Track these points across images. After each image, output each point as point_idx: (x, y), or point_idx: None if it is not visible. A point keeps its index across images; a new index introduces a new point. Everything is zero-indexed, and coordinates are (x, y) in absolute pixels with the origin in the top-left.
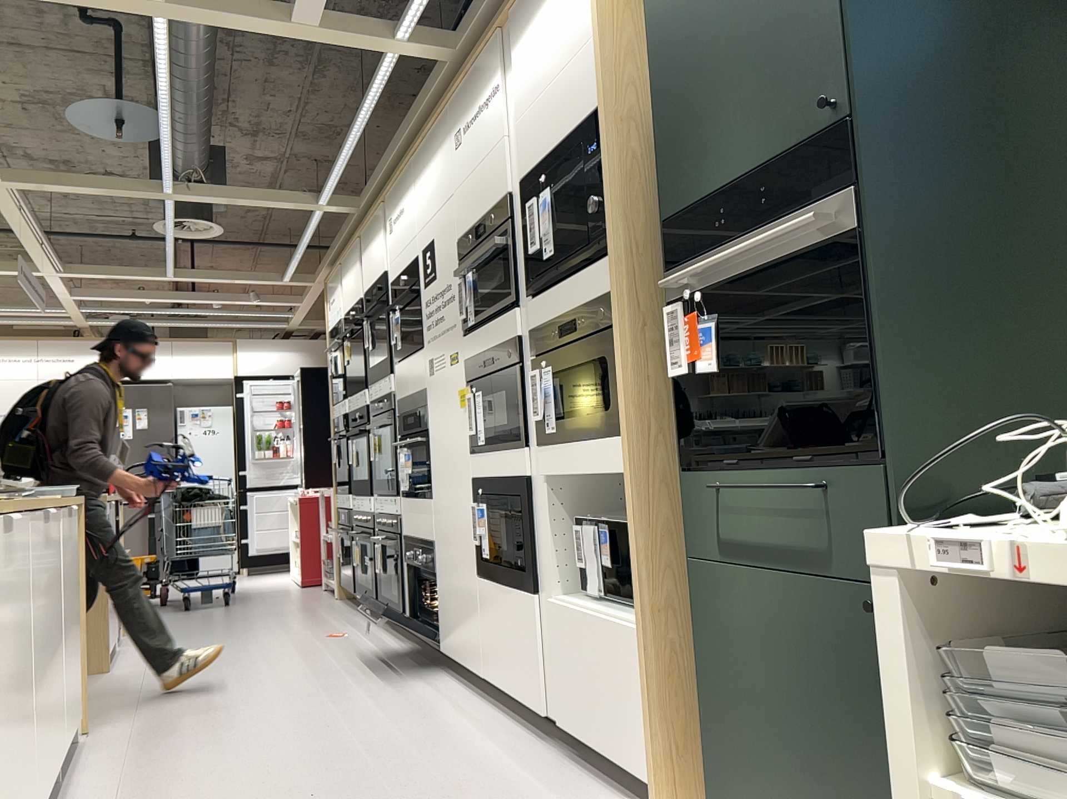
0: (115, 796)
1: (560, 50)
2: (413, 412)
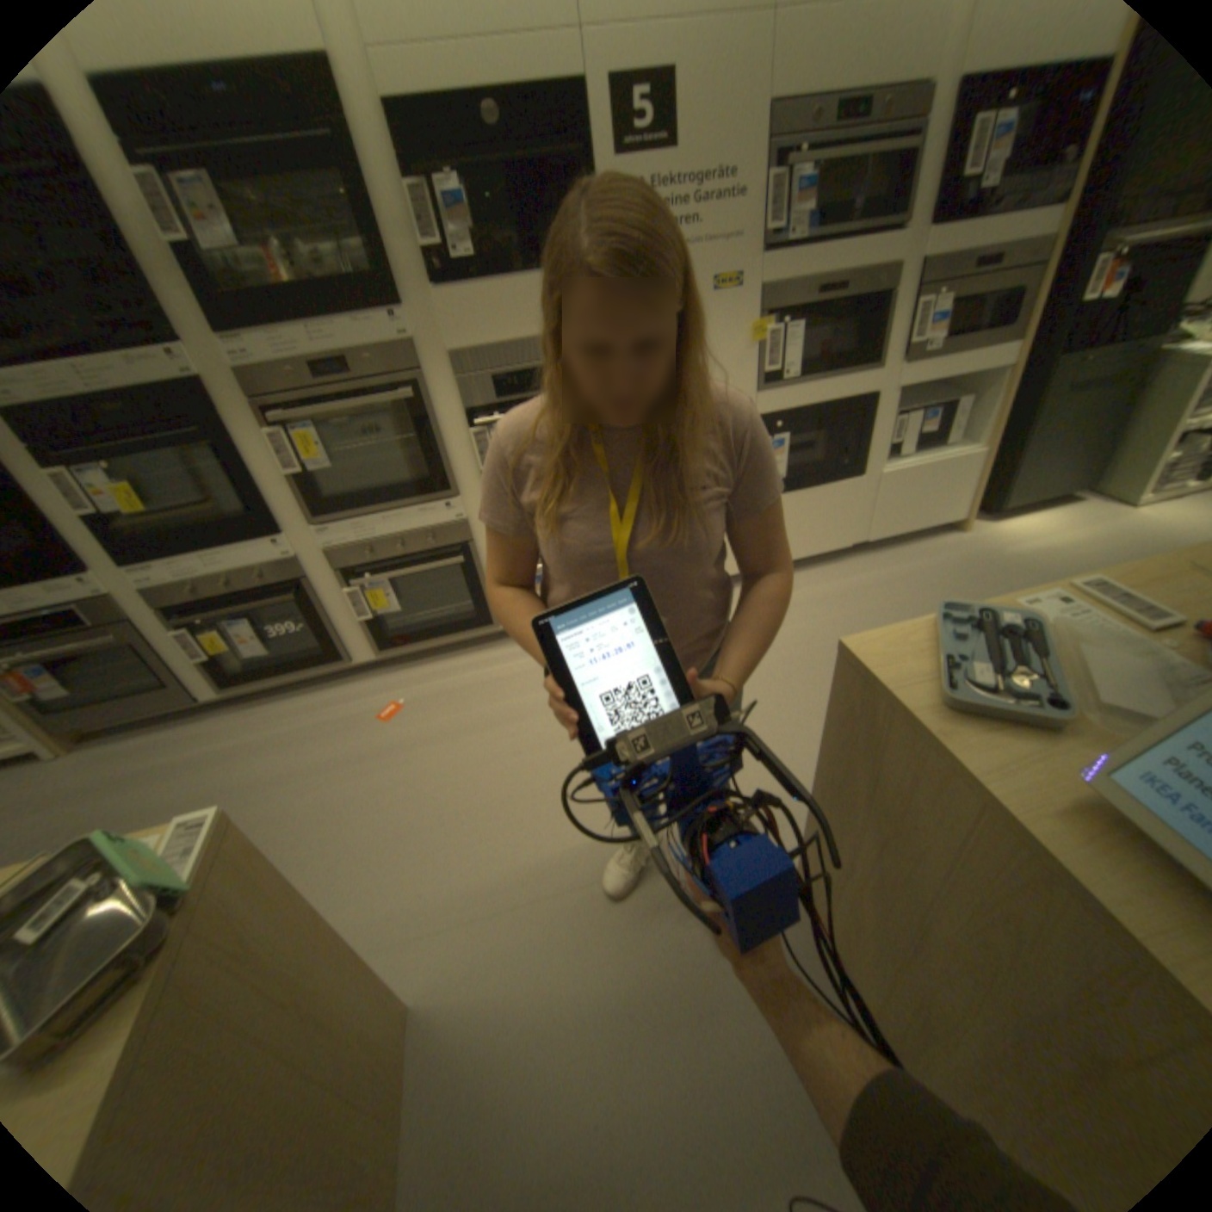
0: None
1: None
2: (526, 366)
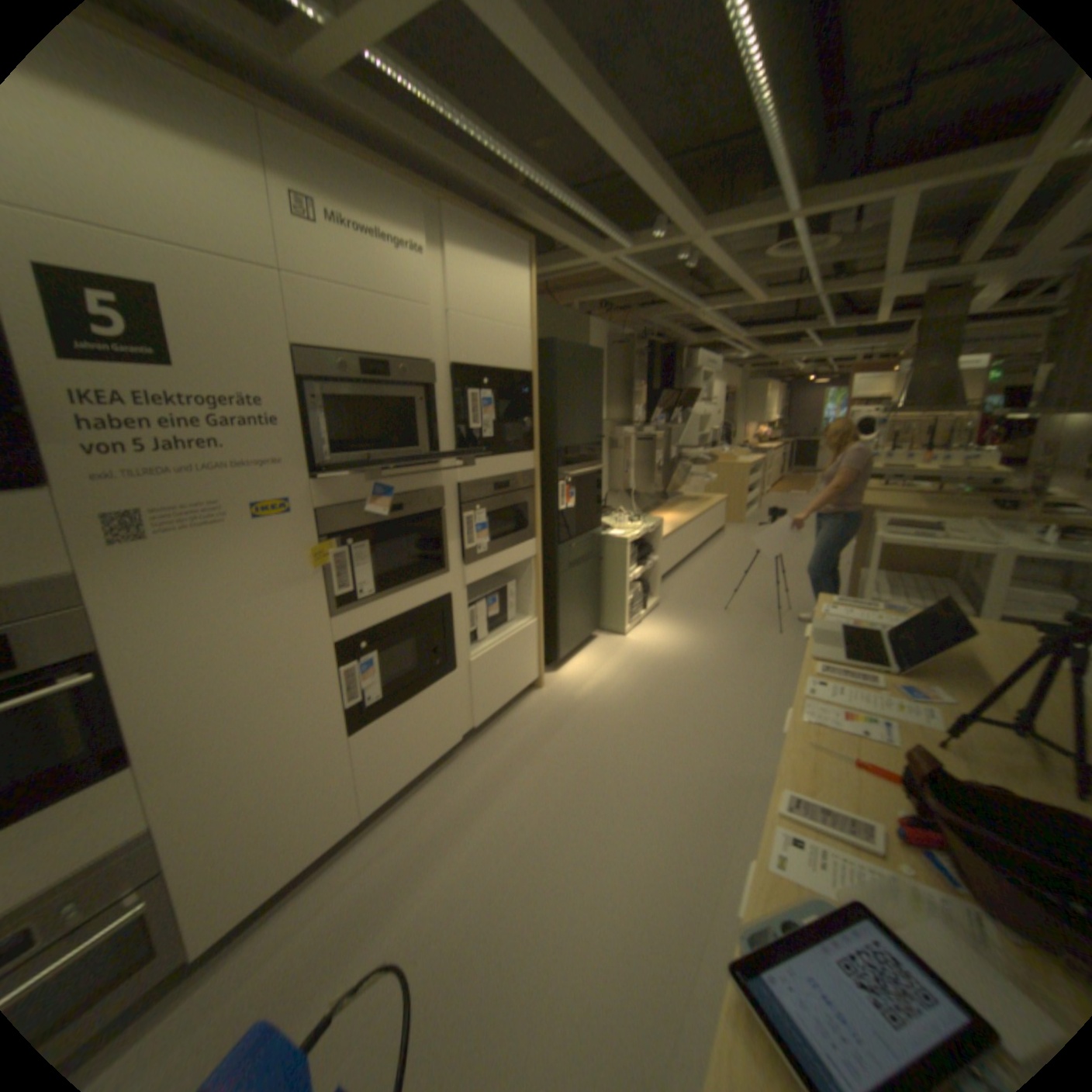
0: (695, 985)
1: (502, 308)
2: None
